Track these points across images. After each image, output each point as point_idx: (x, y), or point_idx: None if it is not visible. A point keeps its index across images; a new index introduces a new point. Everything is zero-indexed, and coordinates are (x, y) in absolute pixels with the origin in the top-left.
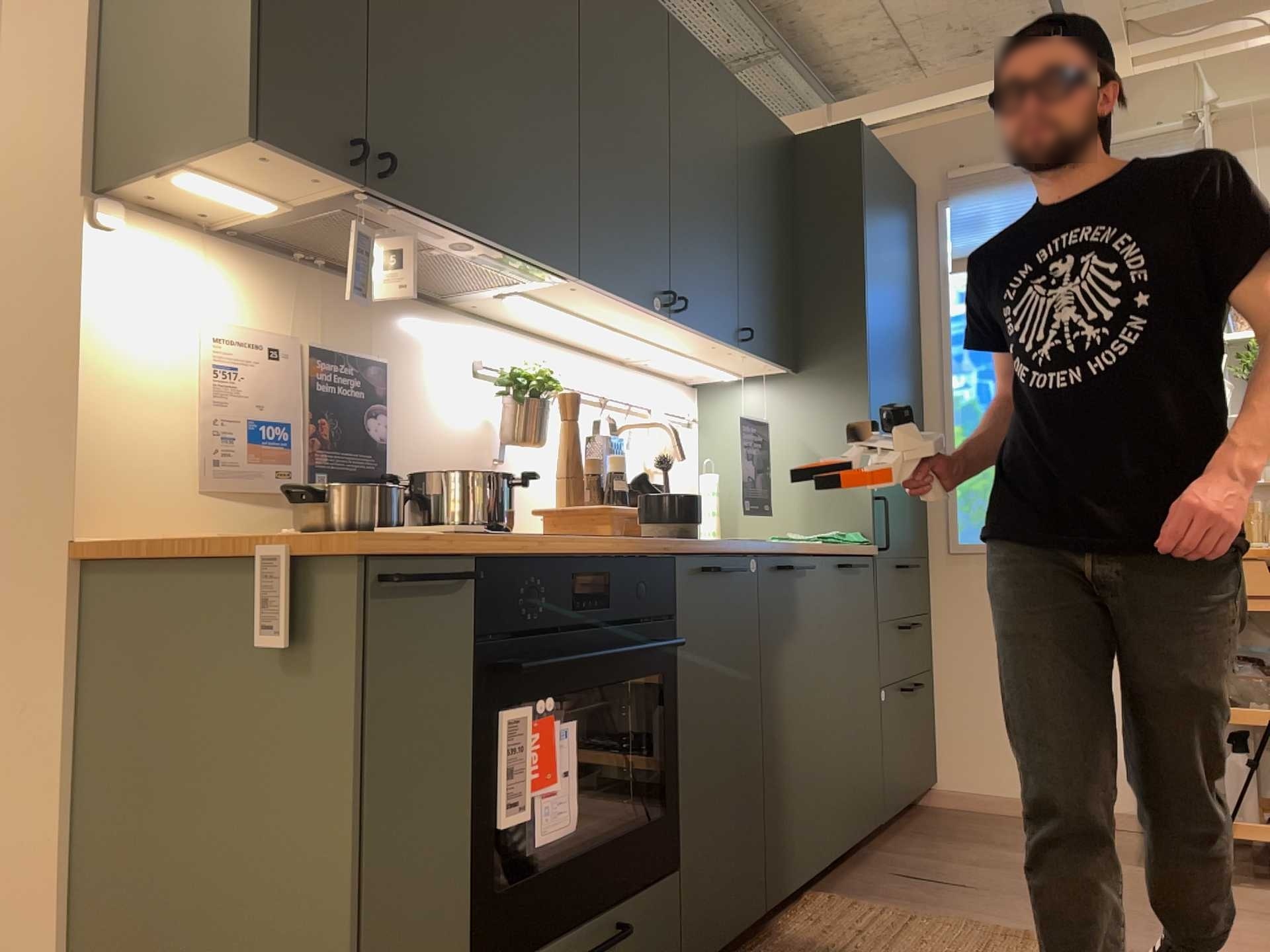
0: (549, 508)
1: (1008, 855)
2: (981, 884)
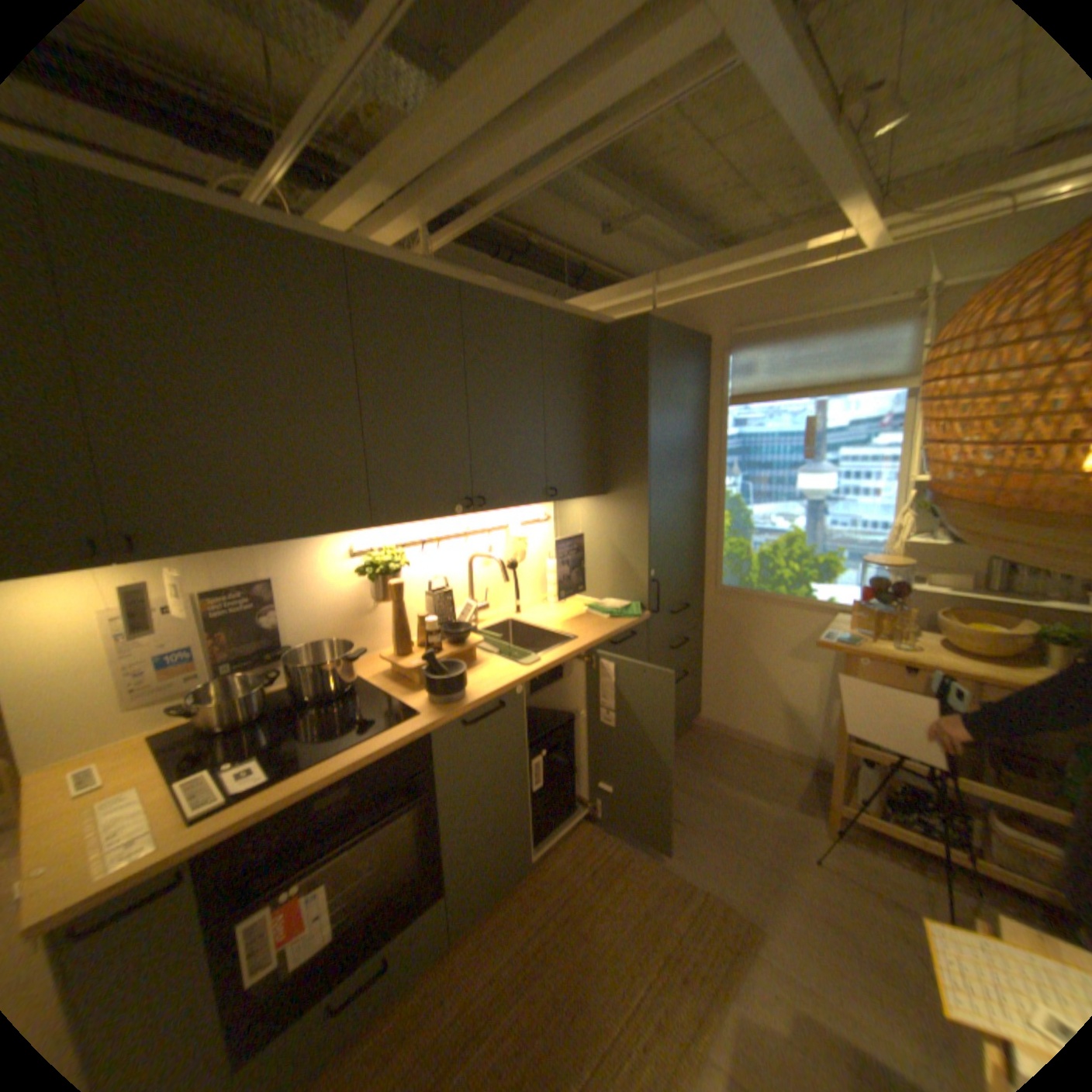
0: (388, 655)
1: (719, 789)
2: (689, 822)
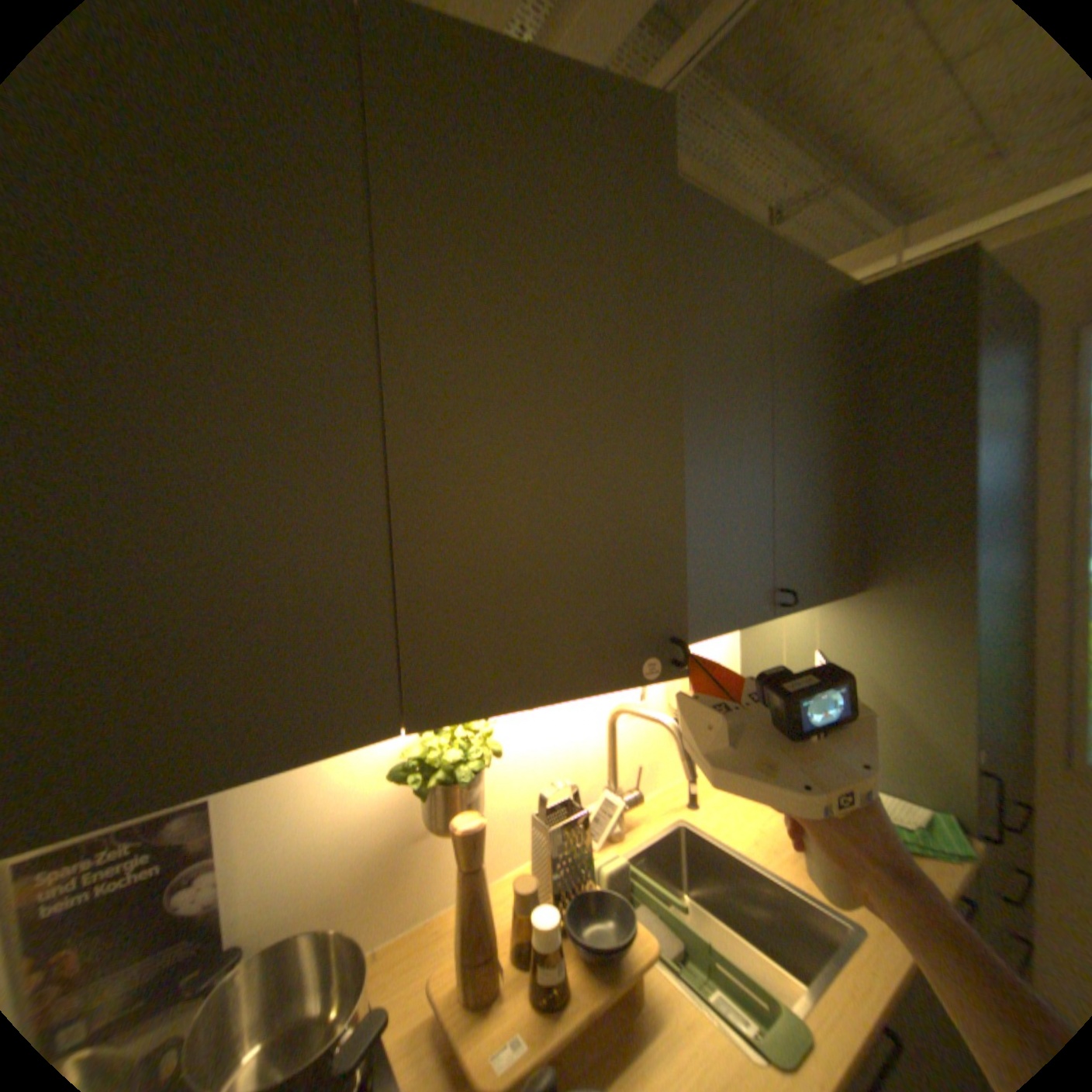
0: (448, 989)
1: None
2: None
